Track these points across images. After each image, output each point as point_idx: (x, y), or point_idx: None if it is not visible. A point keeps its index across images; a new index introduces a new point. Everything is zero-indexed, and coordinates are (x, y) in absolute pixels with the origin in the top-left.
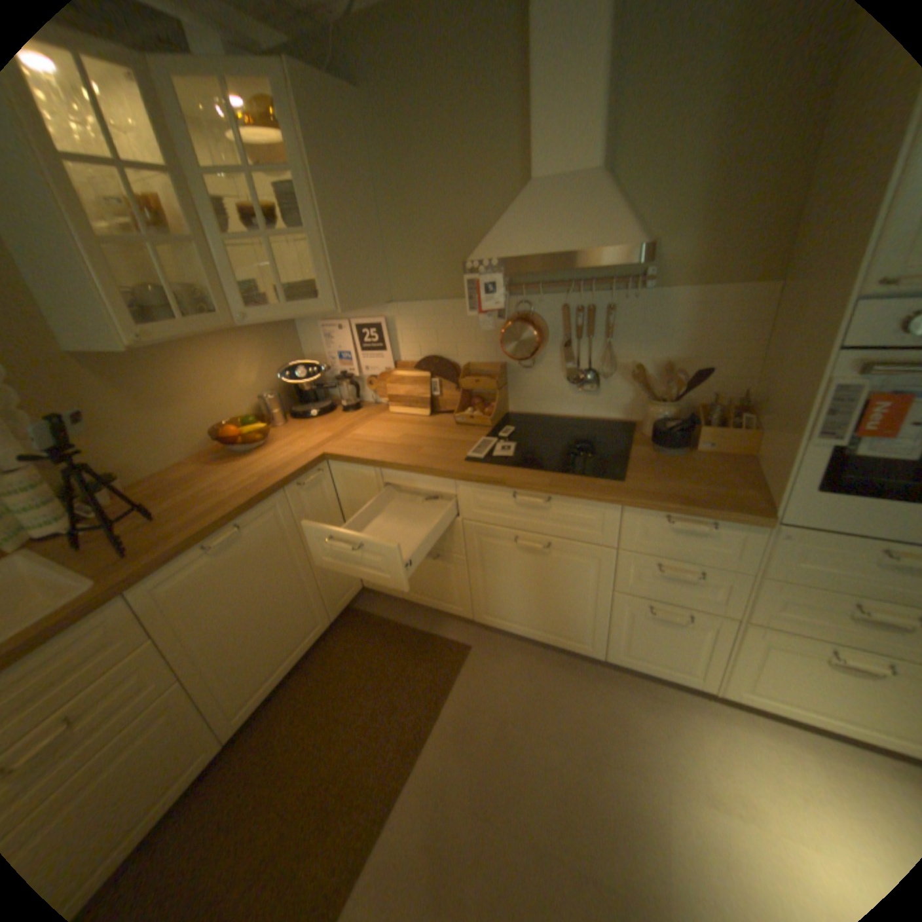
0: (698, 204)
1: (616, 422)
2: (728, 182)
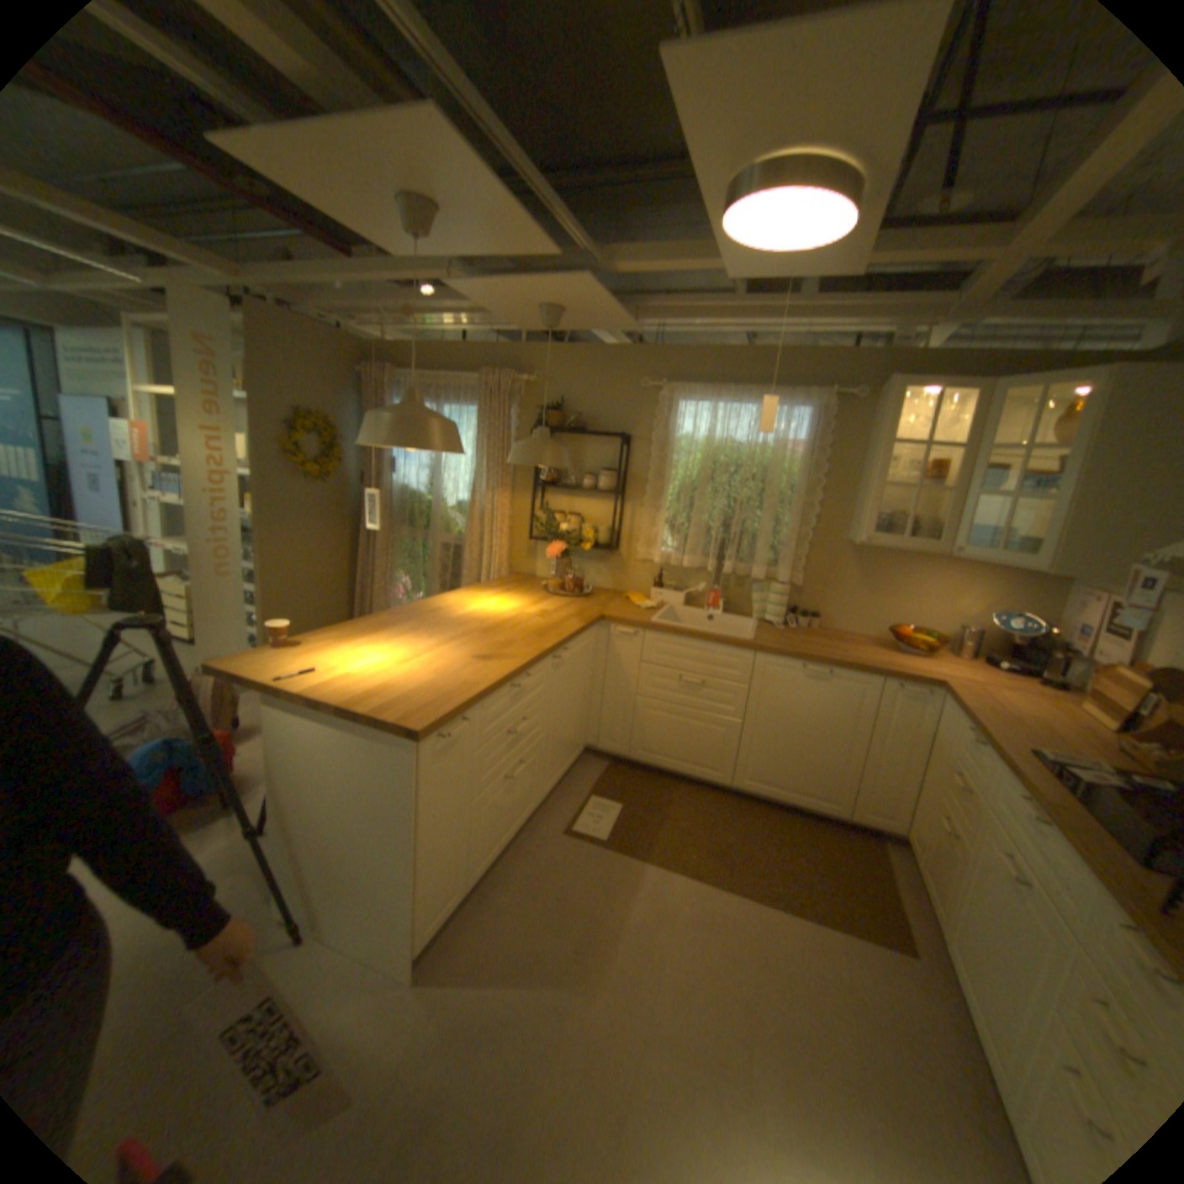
0: None
1: None
2: None
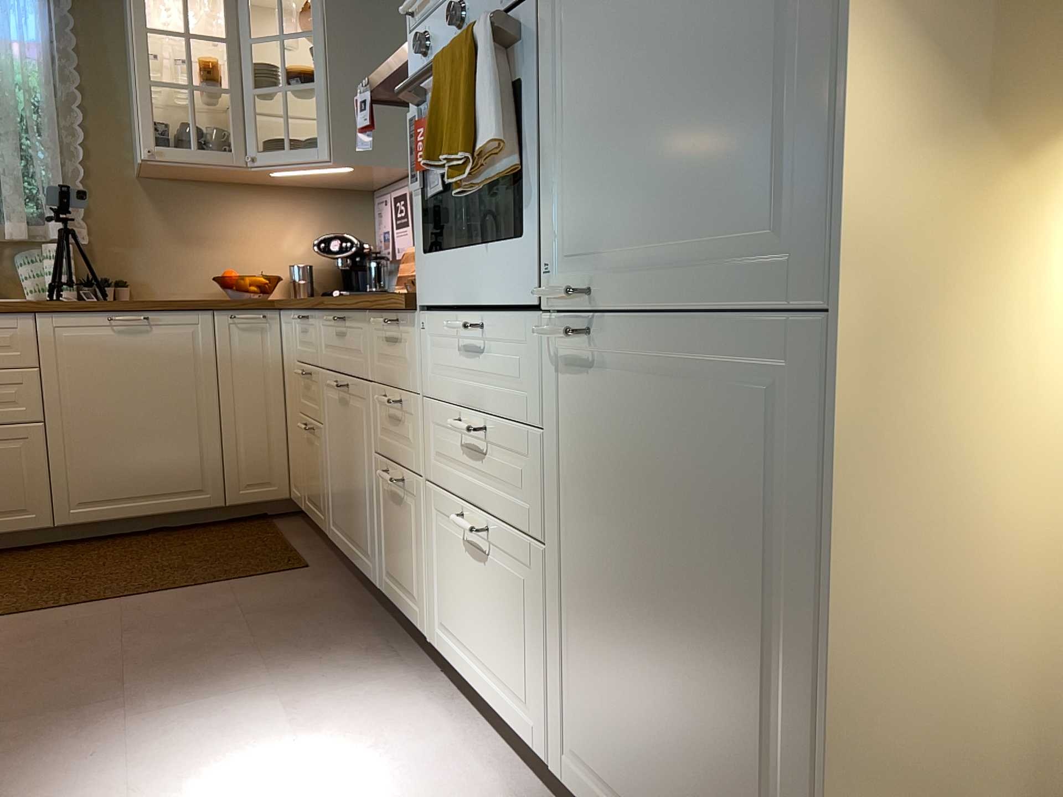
0: None
1: None
2: None
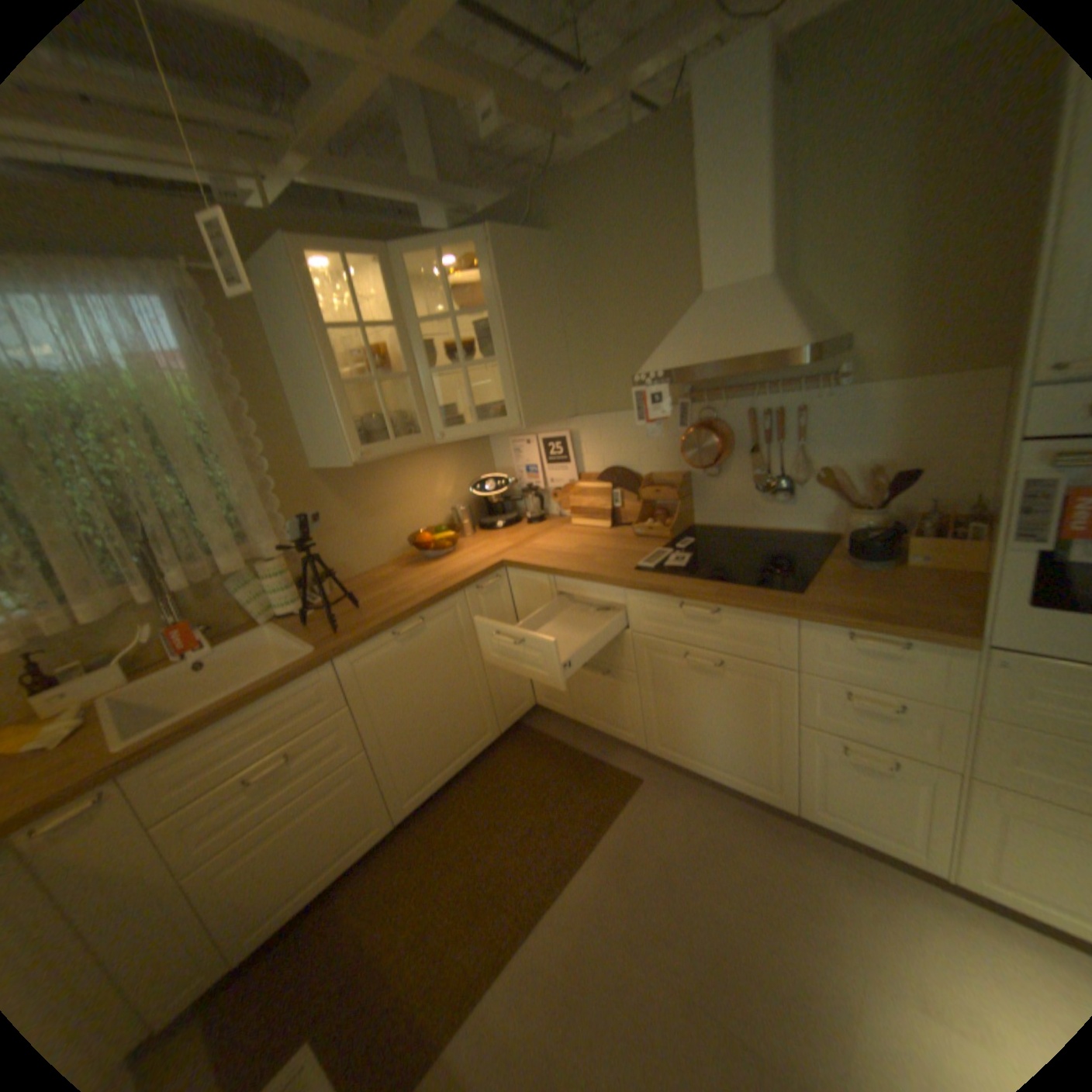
0: (893, 295)
1: (818, 536)
2: (925, 269)
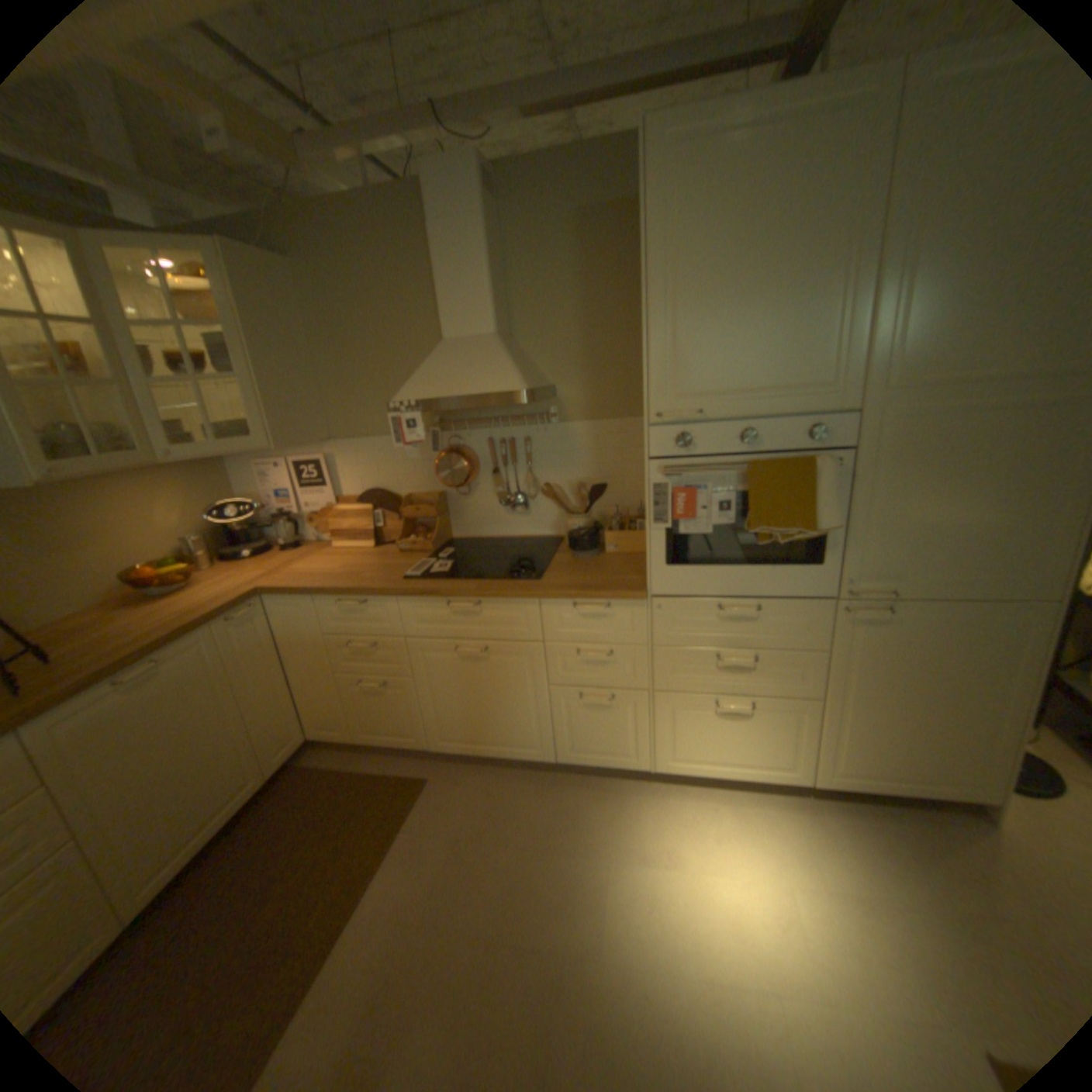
0: (577, 361)
1: (548, 539)
2: (593, 347)
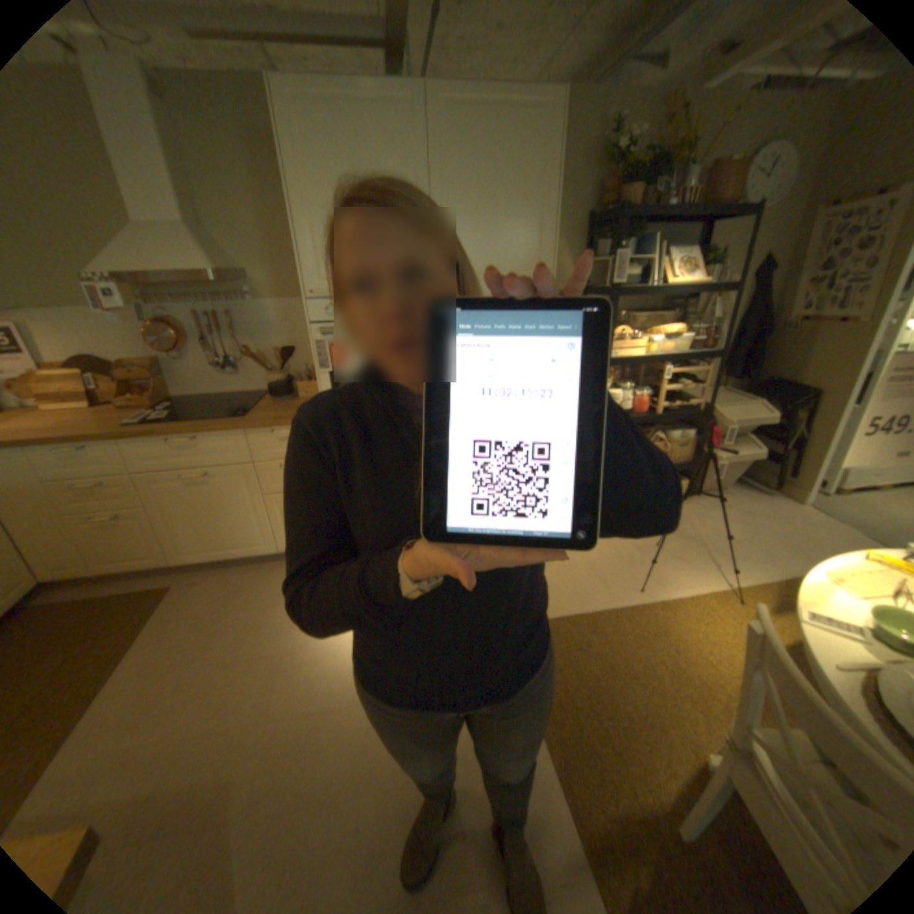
0: (260, 252)
1: (256, 393)
2: (272, 241)
